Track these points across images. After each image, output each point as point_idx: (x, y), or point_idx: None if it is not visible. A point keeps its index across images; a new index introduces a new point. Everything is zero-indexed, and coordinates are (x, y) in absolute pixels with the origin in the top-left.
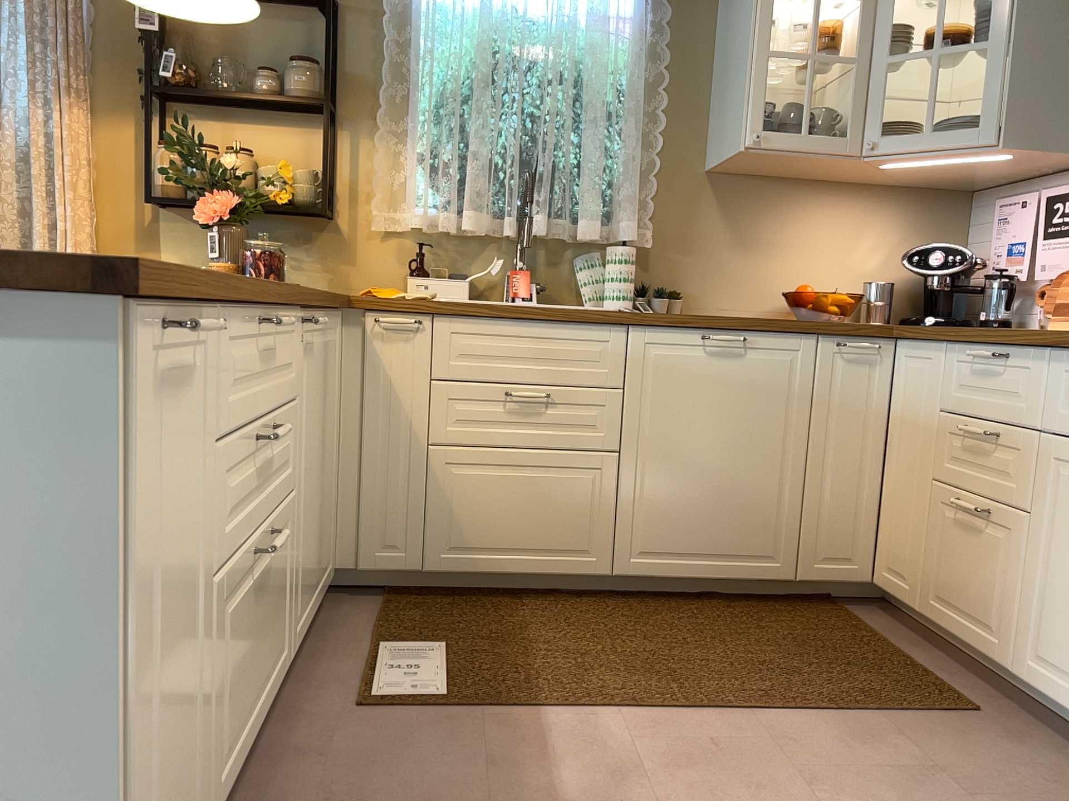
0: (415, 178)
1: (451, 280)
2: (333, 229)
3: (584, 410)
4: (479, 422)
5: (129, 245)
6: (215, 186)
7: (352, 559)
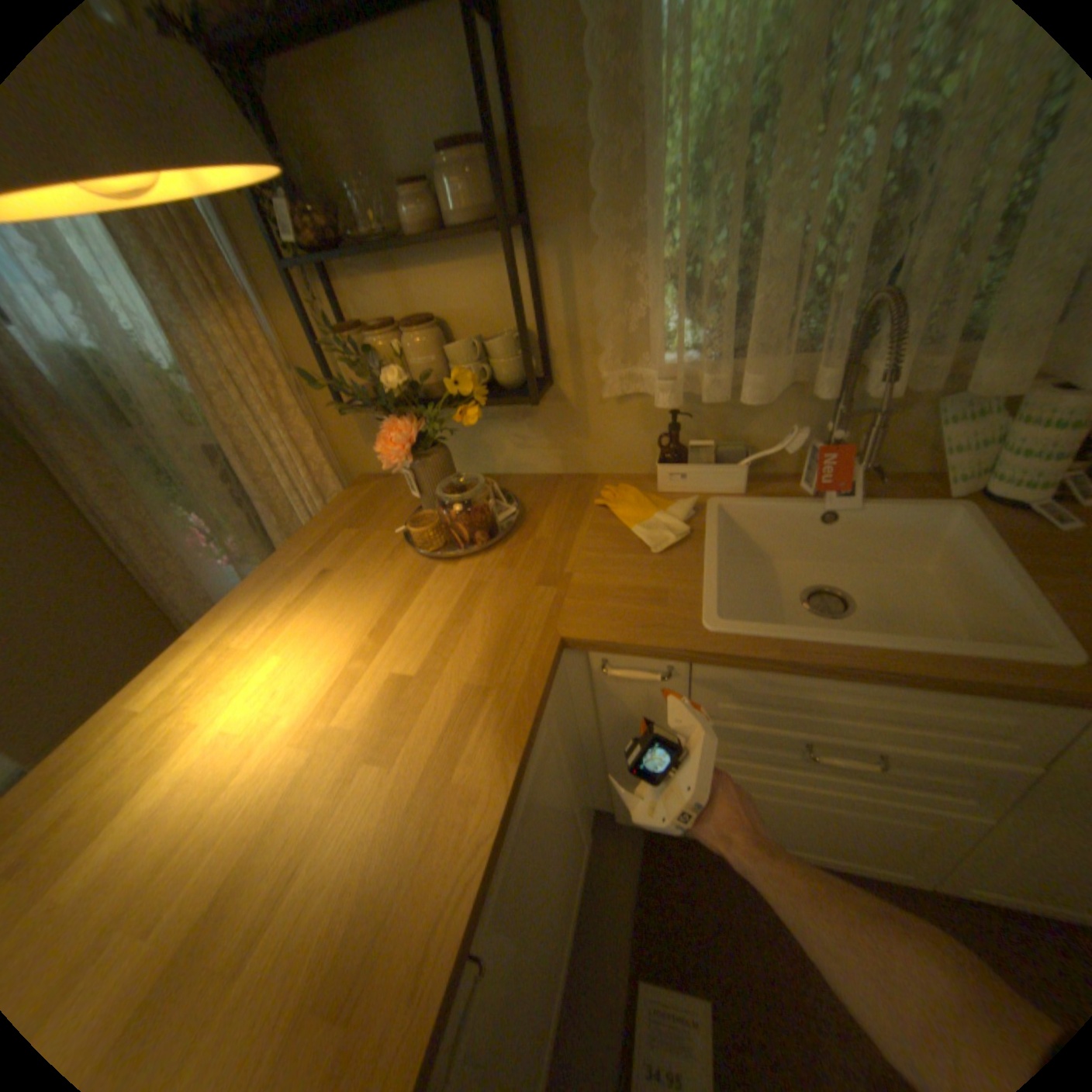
0: (661, 311)
1: (720, 466)
2: (554, 395)
3: (949, 778)
4: (763, 761)
5: (352, 435)
6: (386, 403)
7: (610, 808)
